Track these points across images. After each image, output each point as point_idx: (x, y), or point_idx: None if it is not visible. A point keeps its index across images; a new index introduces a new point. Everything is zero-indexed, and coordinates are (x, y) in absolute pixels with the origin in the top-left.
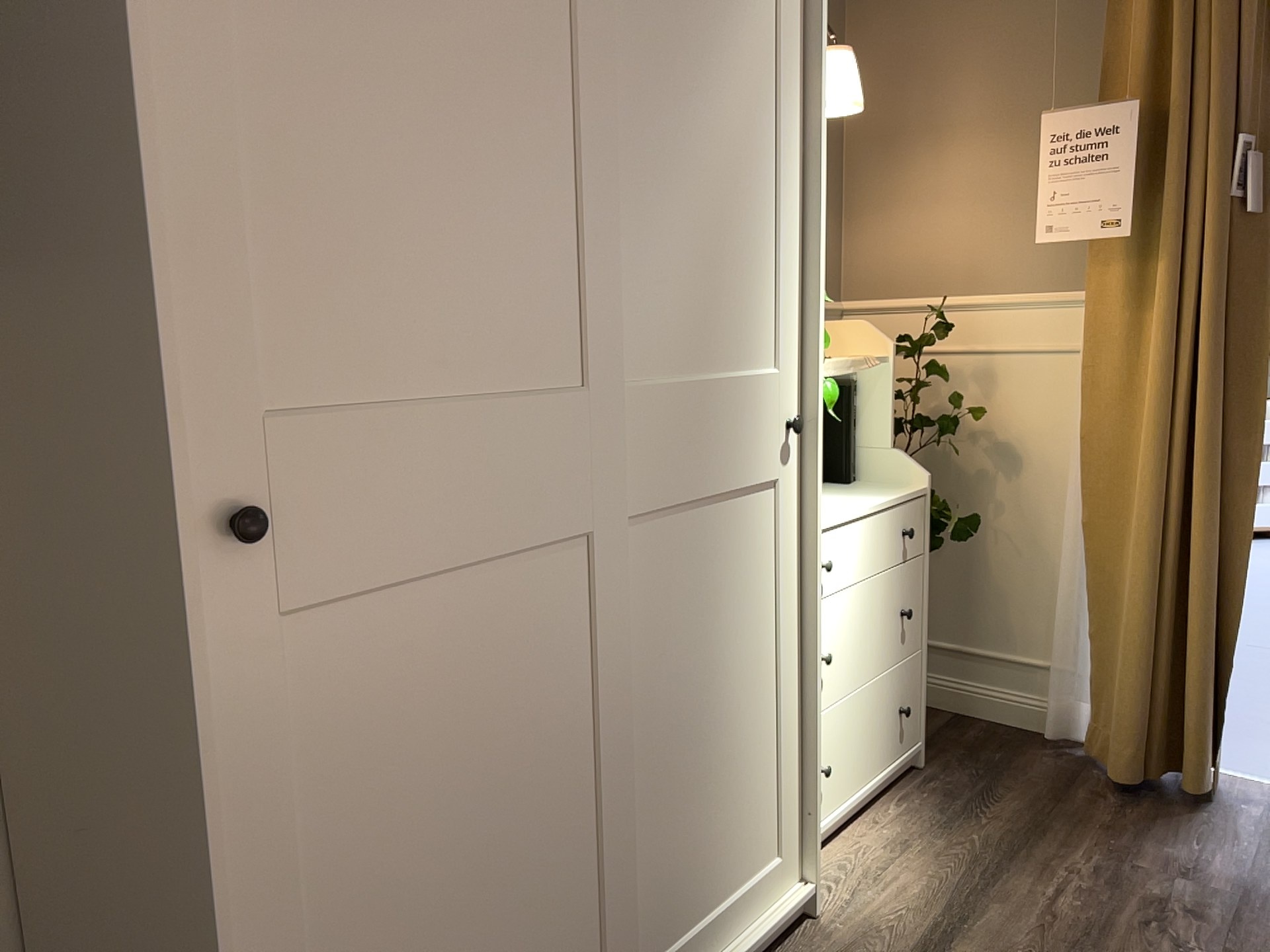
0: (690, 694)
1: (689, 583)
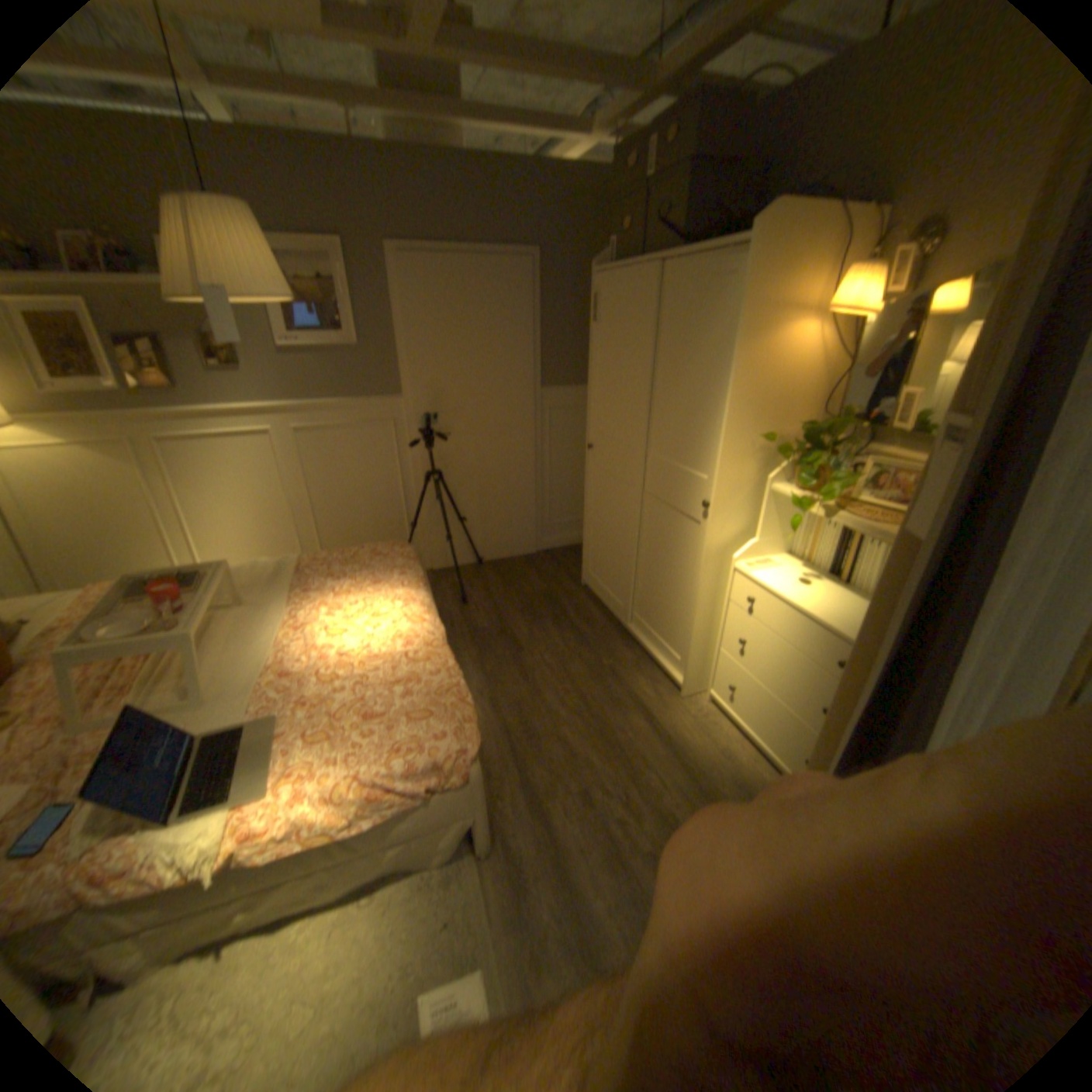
0: (658, 566)
1: (663, 530)
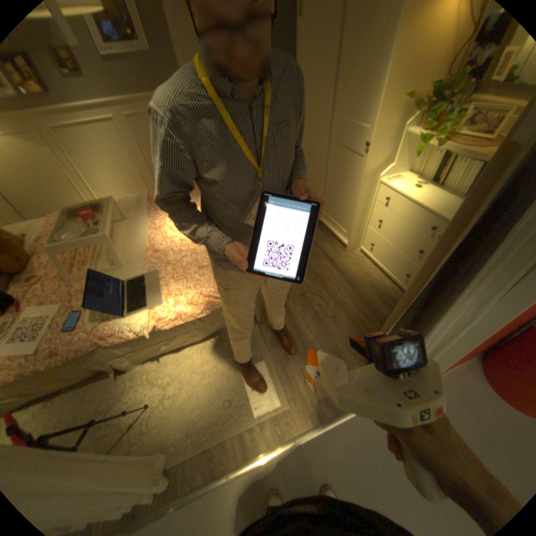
0: (336, 184)
1: (340, 163)
